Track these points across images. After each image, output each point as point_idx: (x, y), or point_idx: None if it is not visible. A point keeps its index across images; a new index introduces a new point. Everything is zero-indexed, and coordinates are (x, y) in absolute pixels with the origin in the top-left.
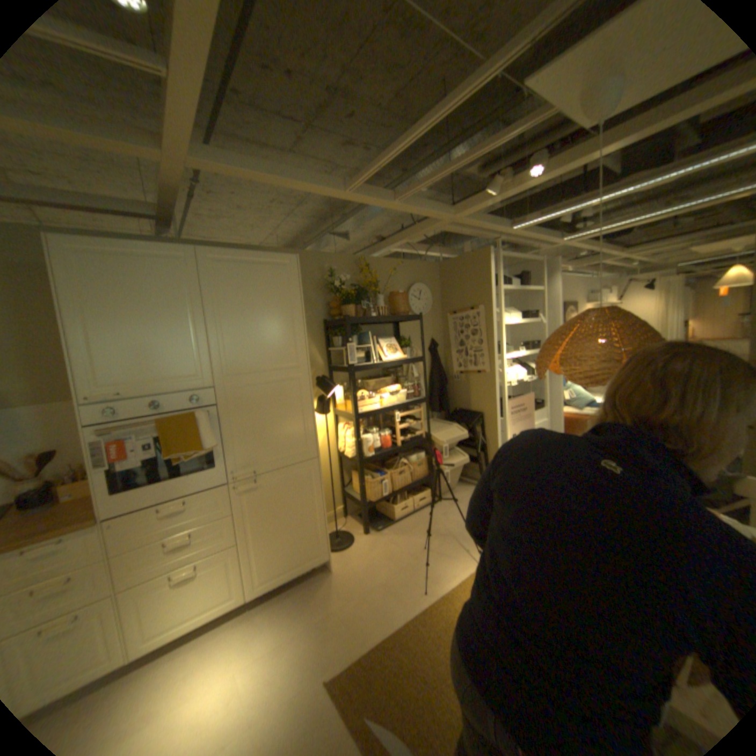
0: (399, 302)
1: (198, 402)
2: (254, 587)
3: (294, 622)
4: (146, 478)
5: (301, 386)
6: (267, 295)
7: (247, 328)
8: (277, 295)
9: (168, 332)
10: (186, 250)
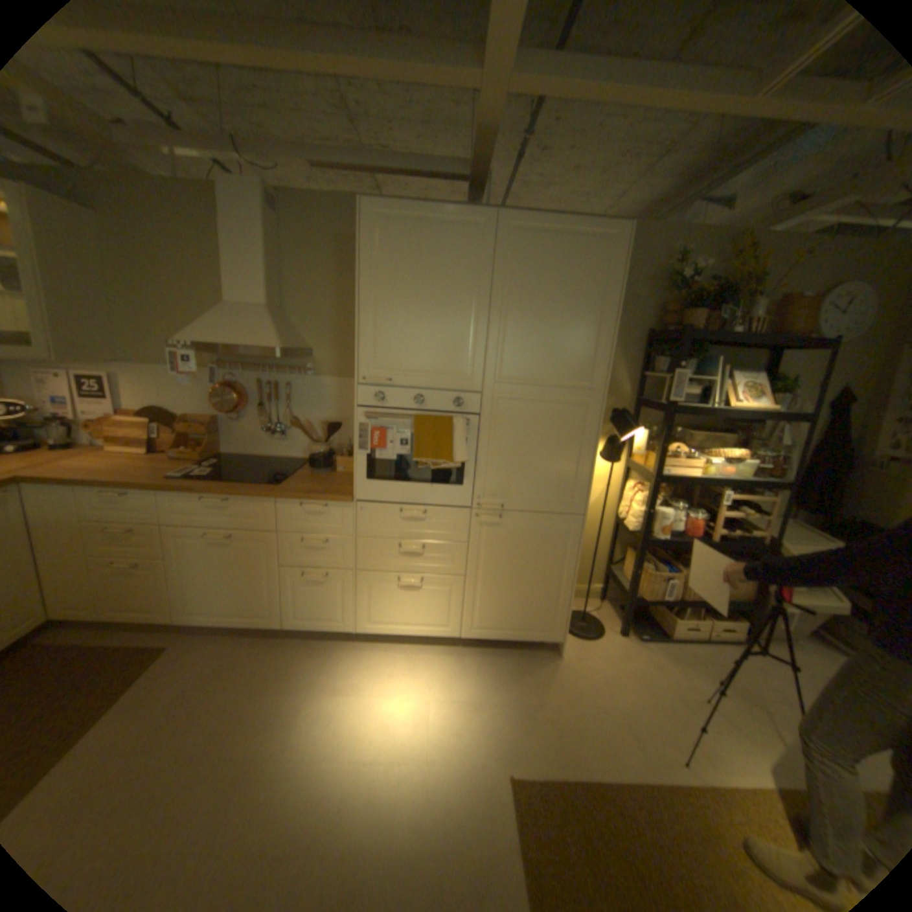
0: (799, 311)
1: (462, 407)
2: (473, 627)
3: (503, 688)
4: (401, 473)
5: (588, 414)
6: (574, 281)
7: (537, 325)
8: (588, 282)
9: (448, 318)
10: (489, 214)
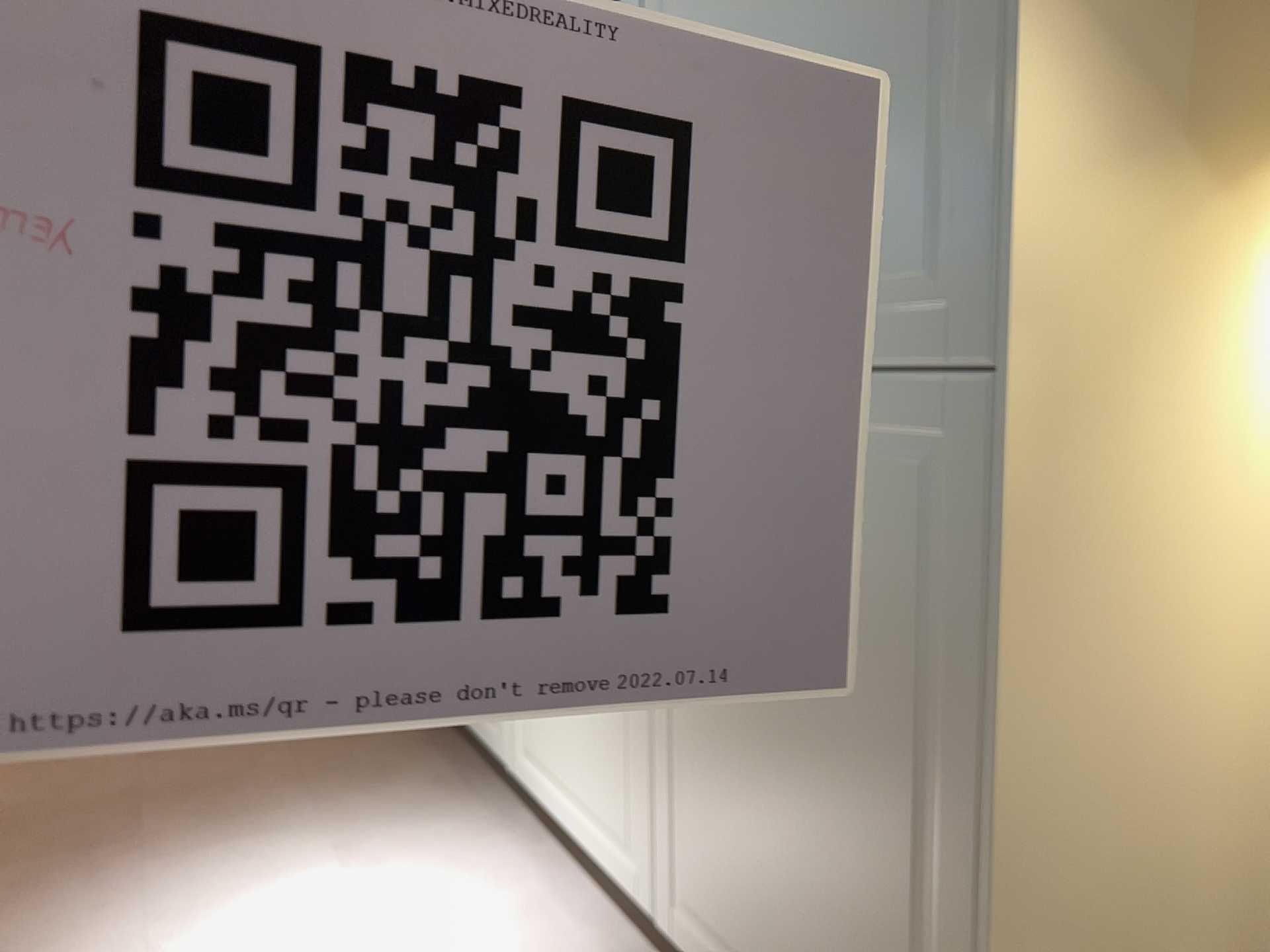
0: None
1: None
2: (688, 911)
3: None
4: None
5: None
6: None
7: None
8: None
9: None
10: None
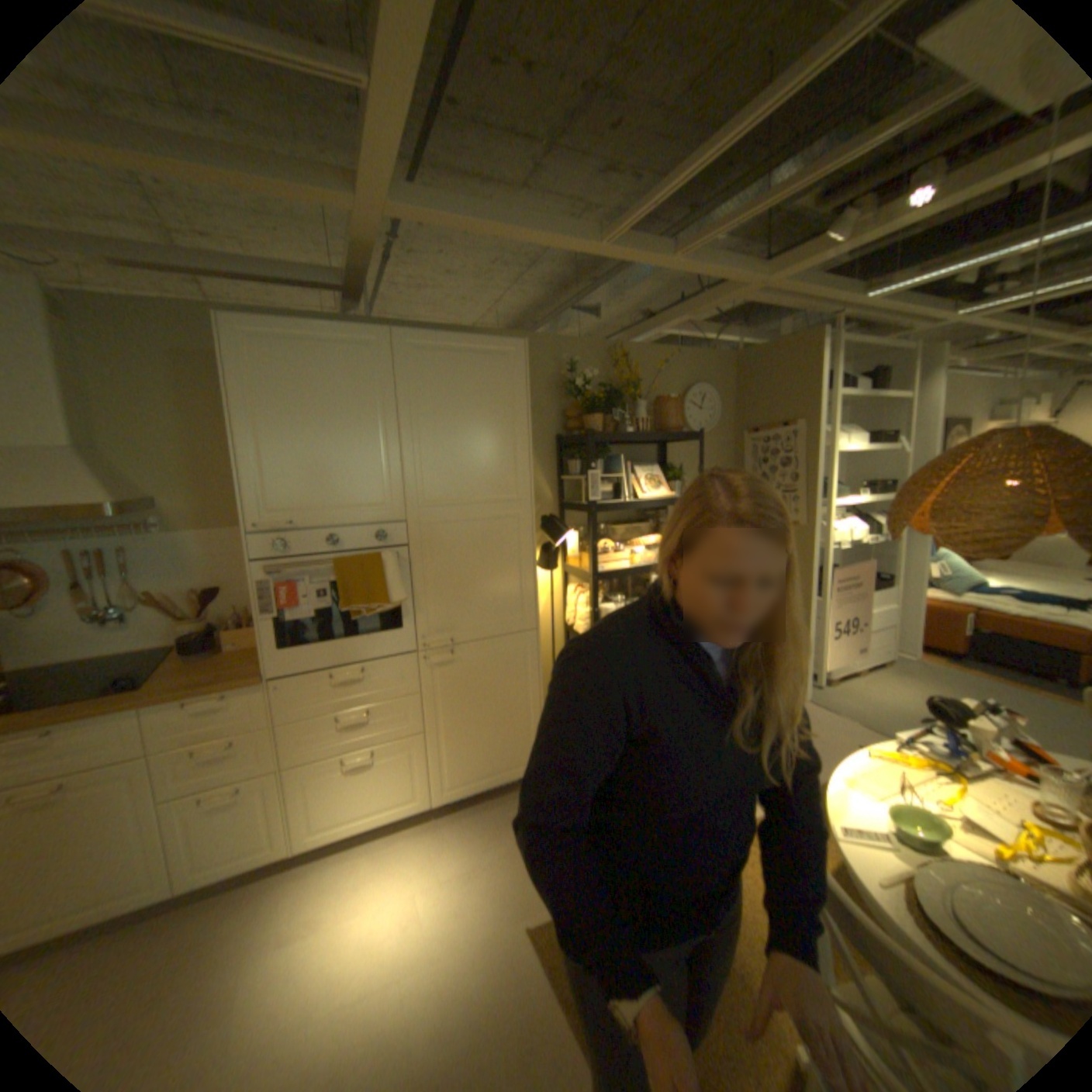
0: (670, 411)
1: (386, 540)
2: (443, 791)
3: (492, 844)
4: (320, 633)
5: (519, 527)
6: (481, 397)
7: (453, 443)
8: (495, 398)
9: (352, 445)
10: (380, 332)
